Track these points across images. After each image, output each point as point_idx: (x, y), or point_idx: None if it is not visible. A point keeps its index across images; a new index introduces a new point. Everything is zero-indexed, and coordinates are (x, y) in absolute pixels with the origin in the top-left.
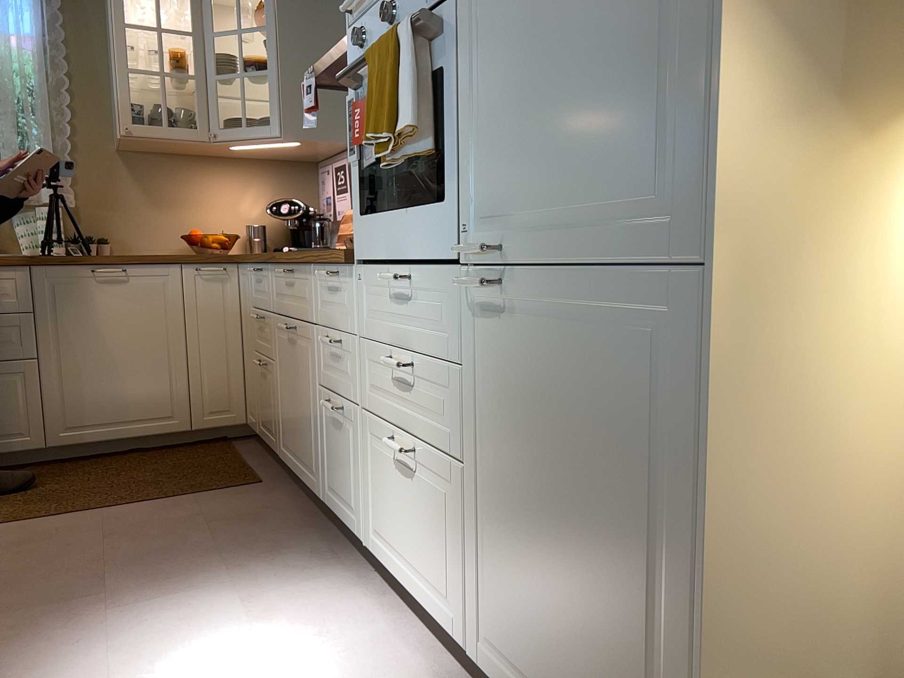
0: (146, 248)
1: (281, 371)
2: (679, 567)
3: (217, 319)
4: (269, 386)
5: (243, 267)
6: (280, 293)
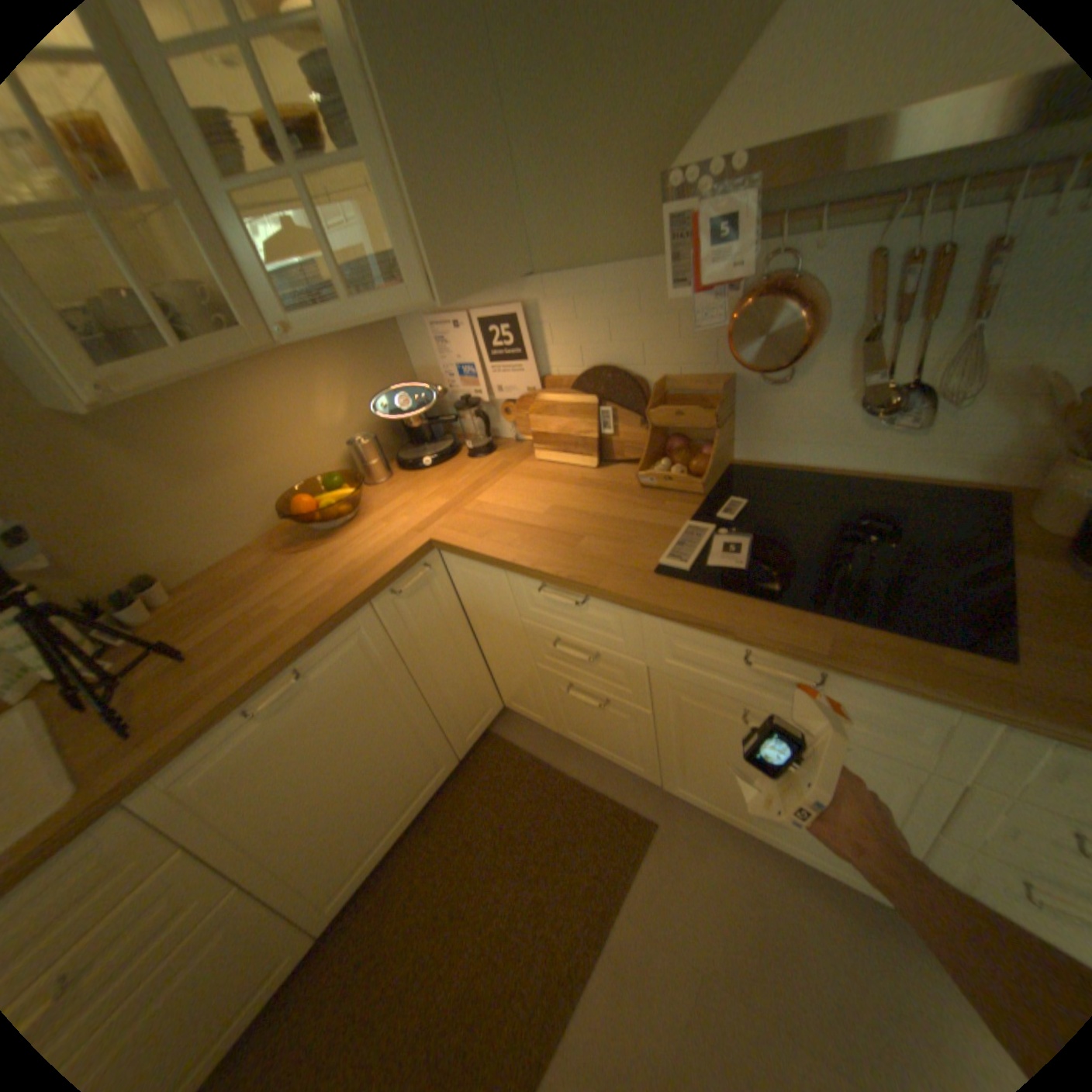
0: (216, 550)
1: (698, 738)
2: None
3: (441, 633)
4: (619, 722)
5: (473, 561)
6: (709, 662)
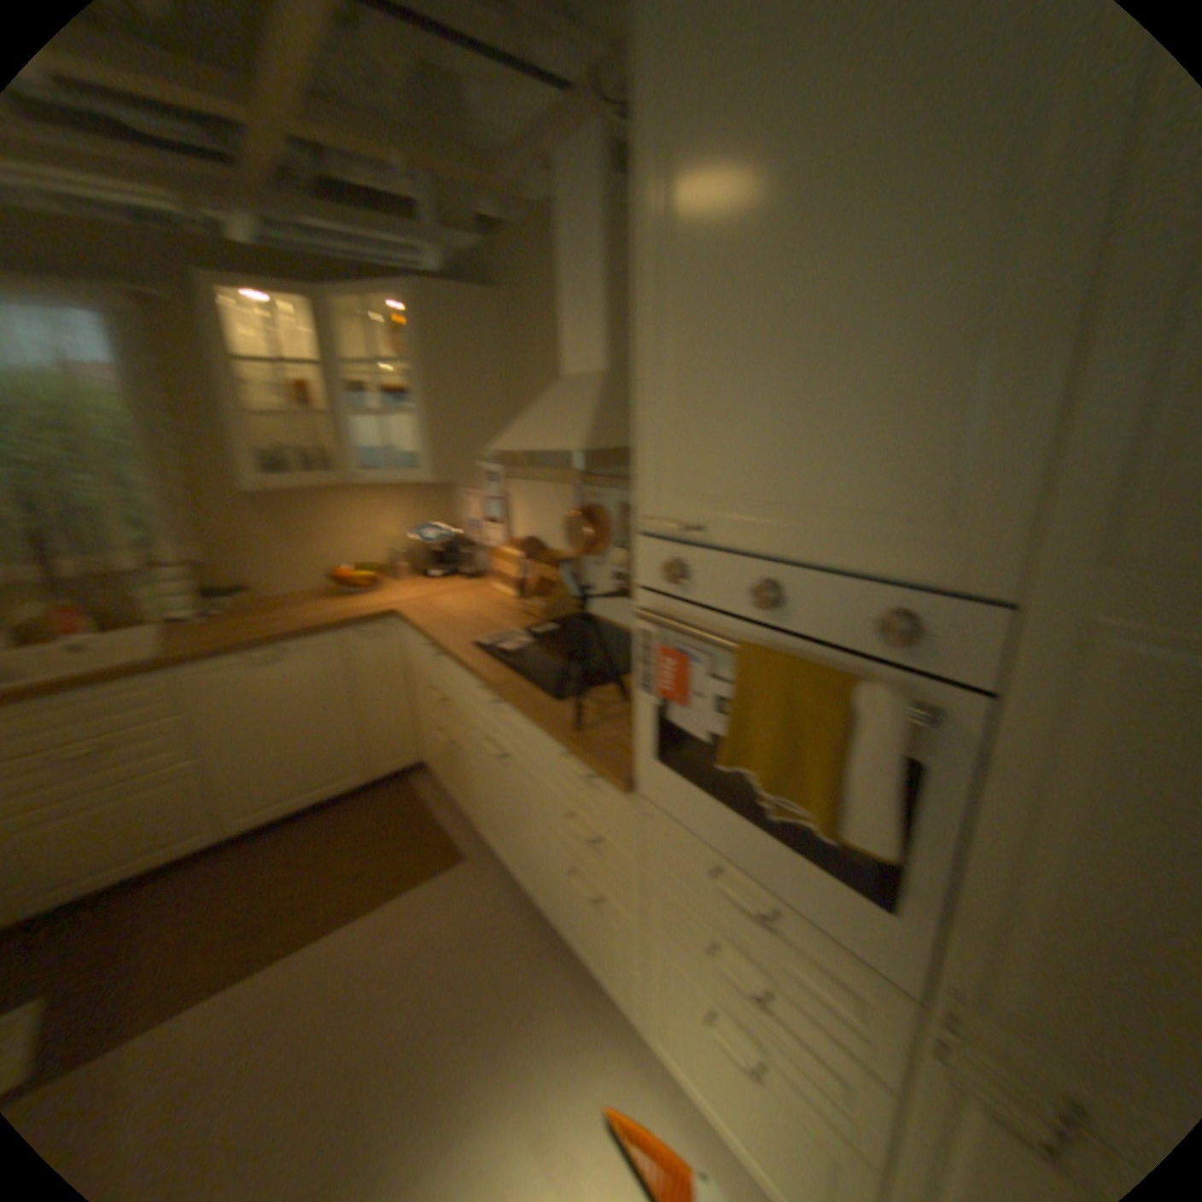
0: (277, 586)
1: (475, 769)
2: None
3: (376, 674)
4: (452, 763)
5: (402, 628)
6: (471, 701)
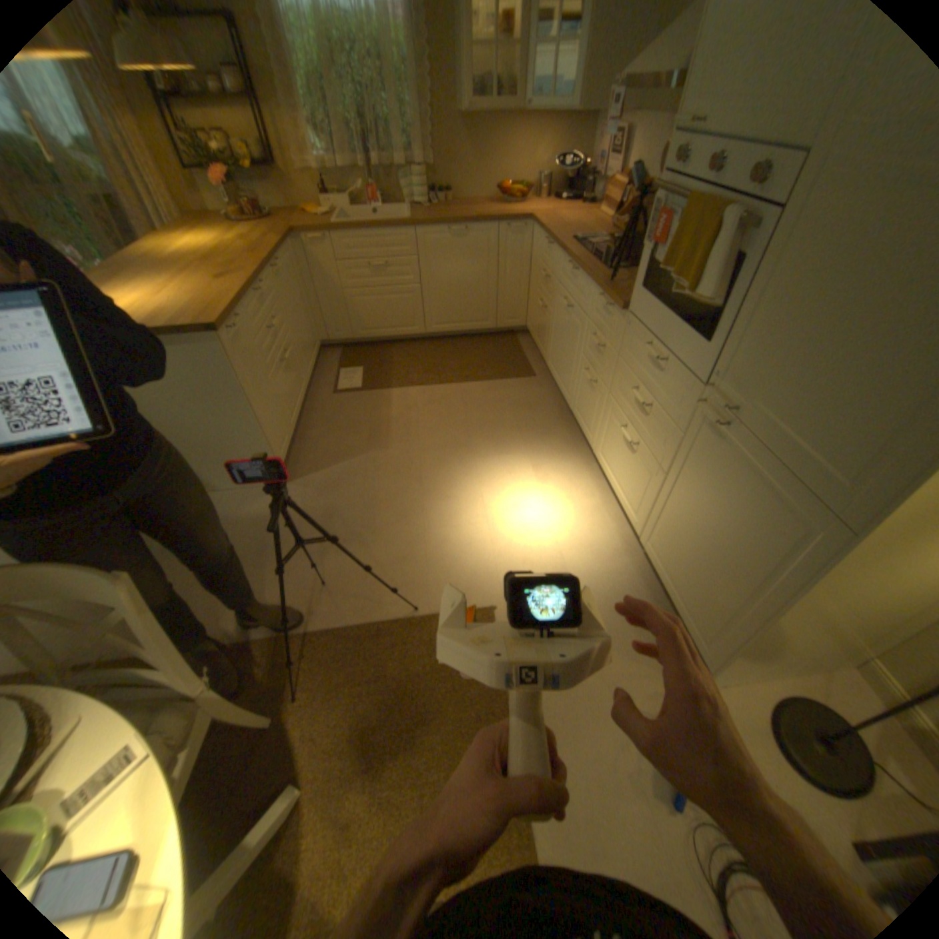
0: (472, 193)
1: (555, 322)
2: (754, 598)
3: (515, 262)
4: (544, 322)
5: (537, 229)
6: (563, 275)
